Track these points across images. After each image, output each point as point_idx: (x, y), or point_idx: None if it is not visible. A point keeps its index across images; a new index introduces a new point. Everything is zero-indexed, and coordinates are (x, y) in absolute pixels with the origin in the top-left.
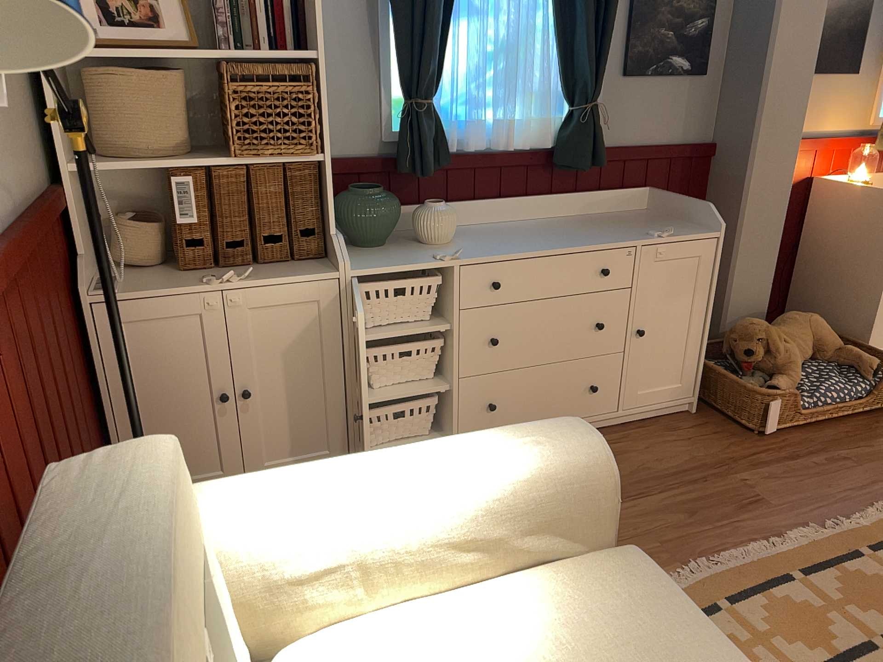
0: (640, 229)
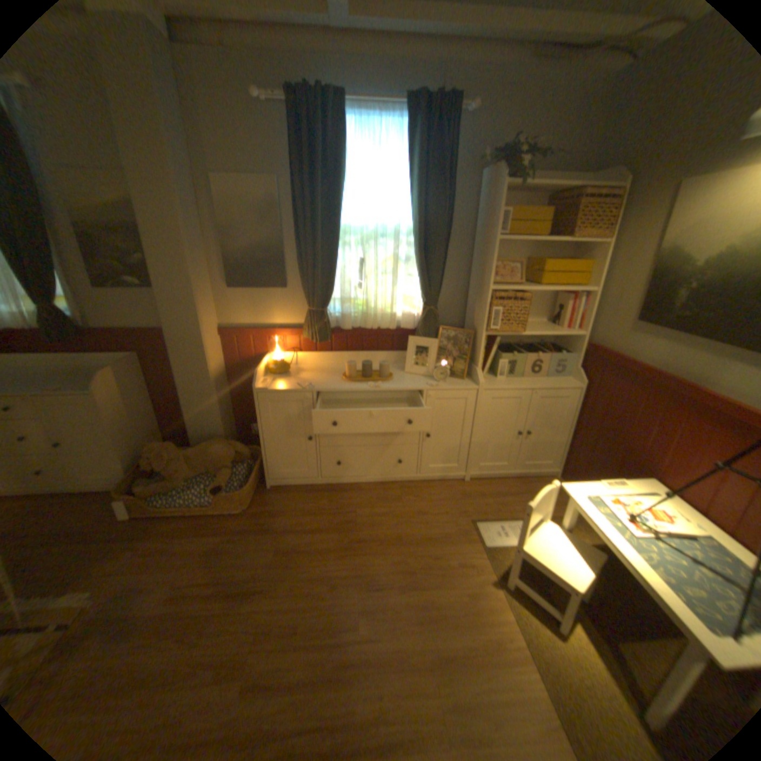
0: (64, 384)
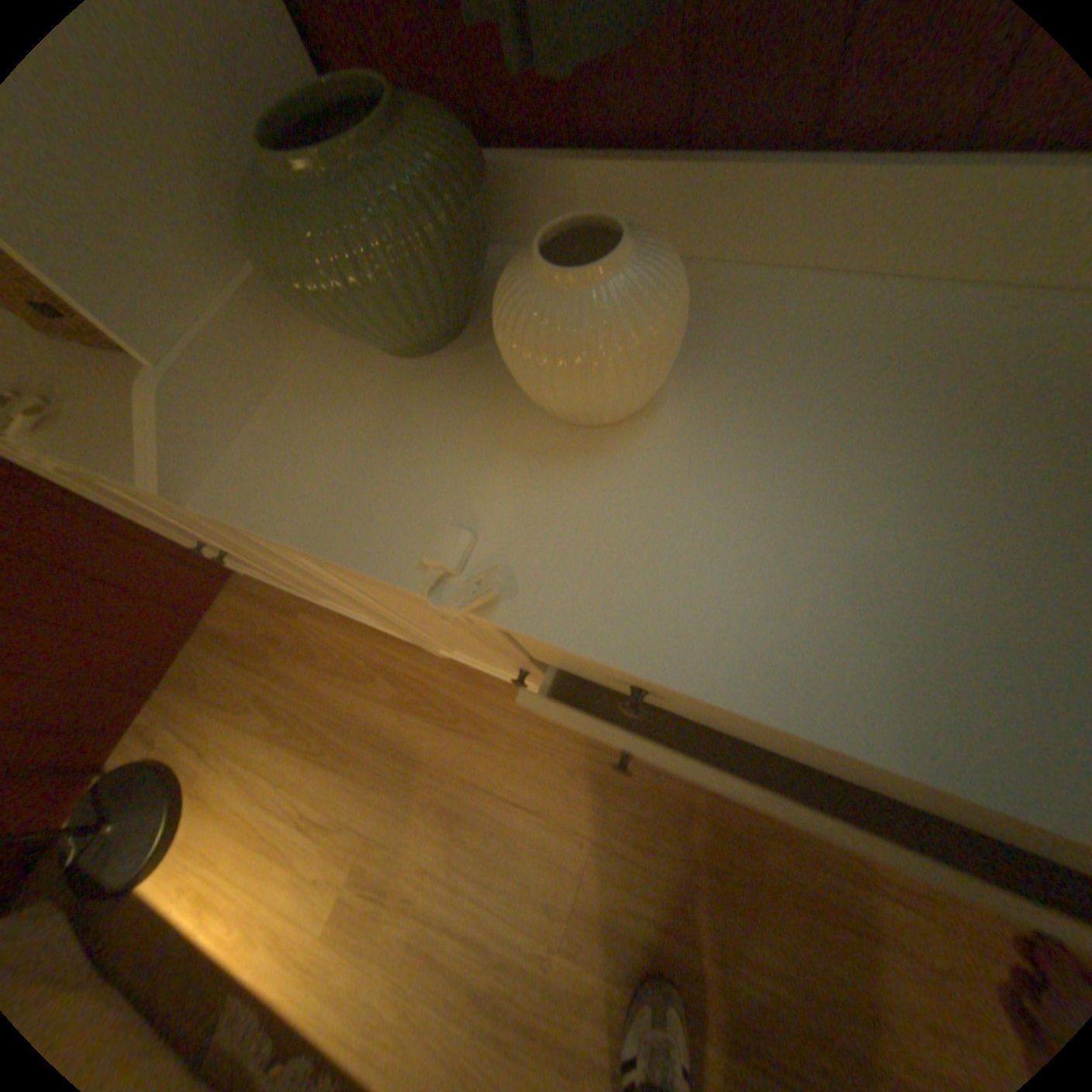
0: None
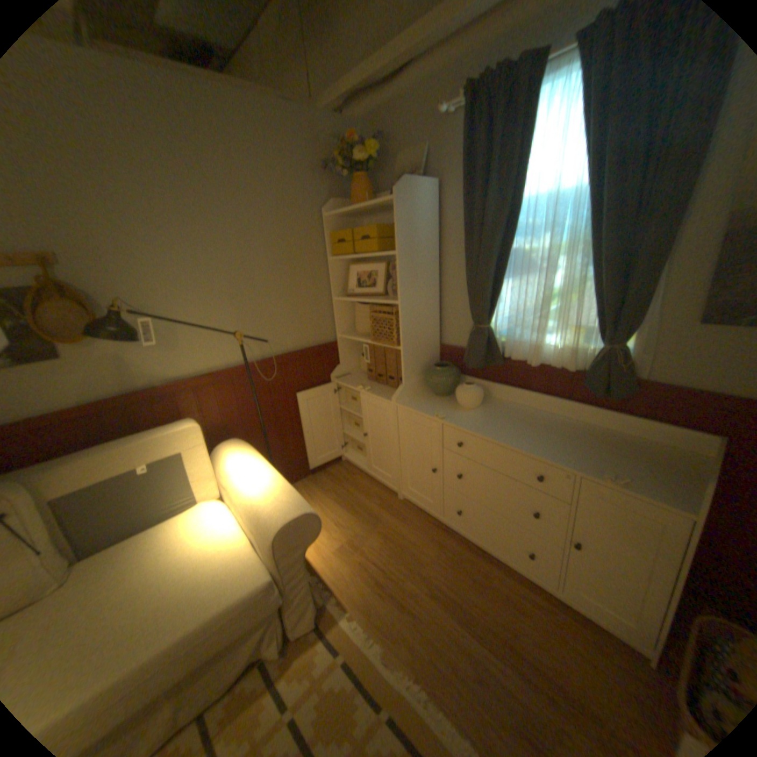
0: (621, 467)
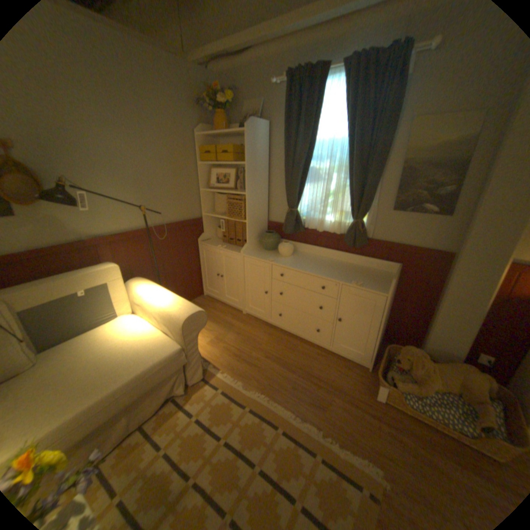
0: (359, 279)
